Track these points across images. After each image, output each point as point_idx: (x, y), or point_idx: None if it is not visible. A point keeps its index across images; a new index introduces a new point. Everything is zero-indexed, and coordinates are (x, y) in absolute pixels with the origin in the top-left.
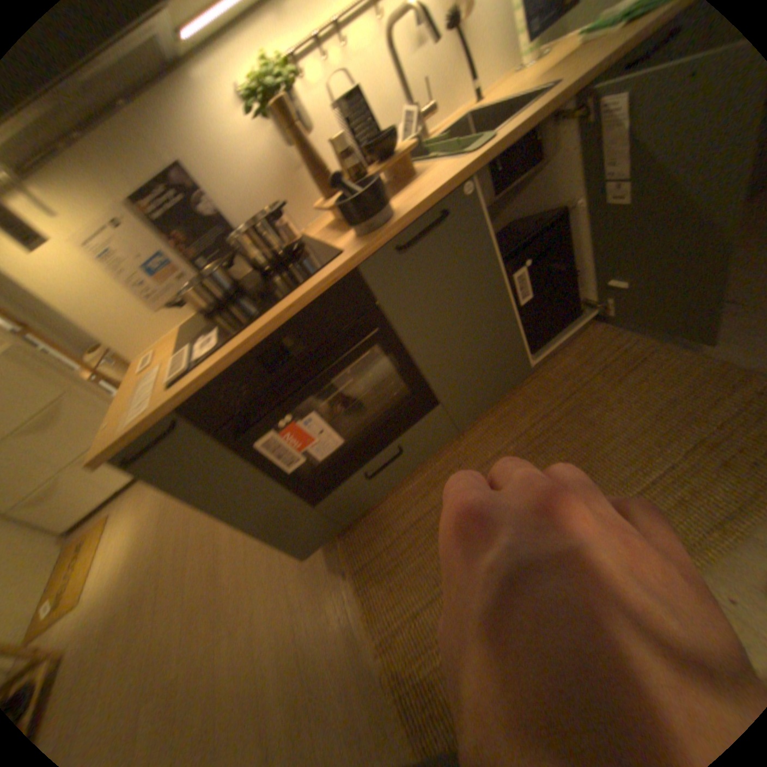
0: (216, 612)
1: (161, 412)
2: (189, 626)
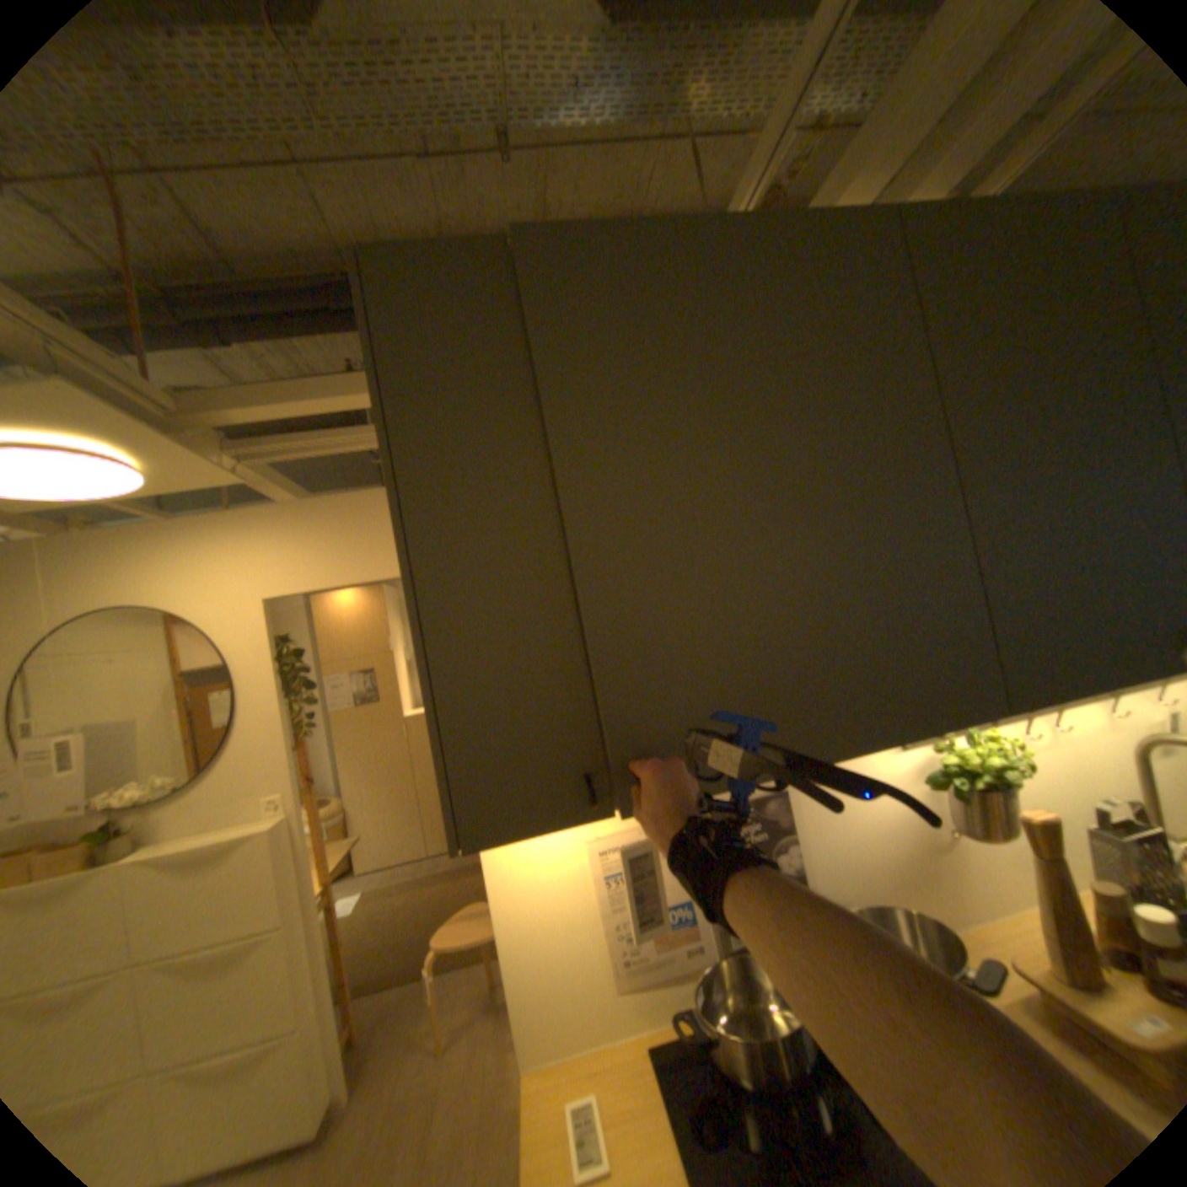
0: None
1: None
2: None
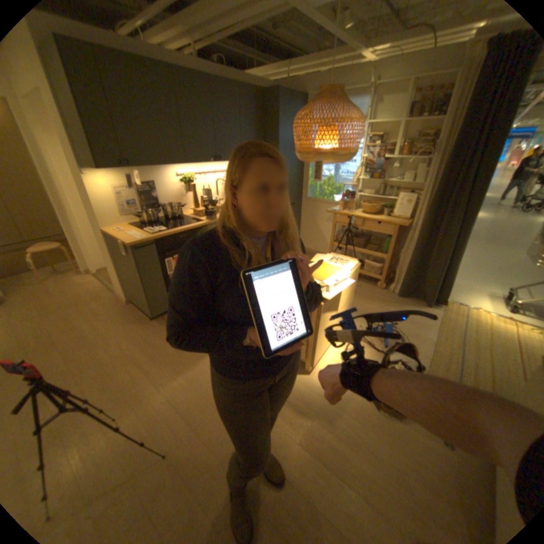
0: (90, 348)
1: (153, 238)
2: (70, 356)
